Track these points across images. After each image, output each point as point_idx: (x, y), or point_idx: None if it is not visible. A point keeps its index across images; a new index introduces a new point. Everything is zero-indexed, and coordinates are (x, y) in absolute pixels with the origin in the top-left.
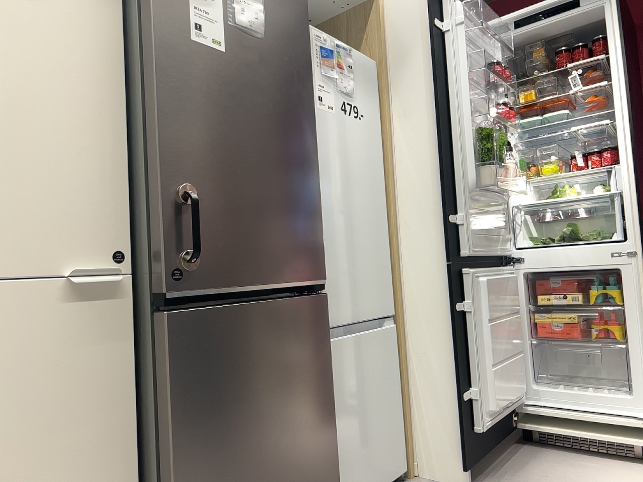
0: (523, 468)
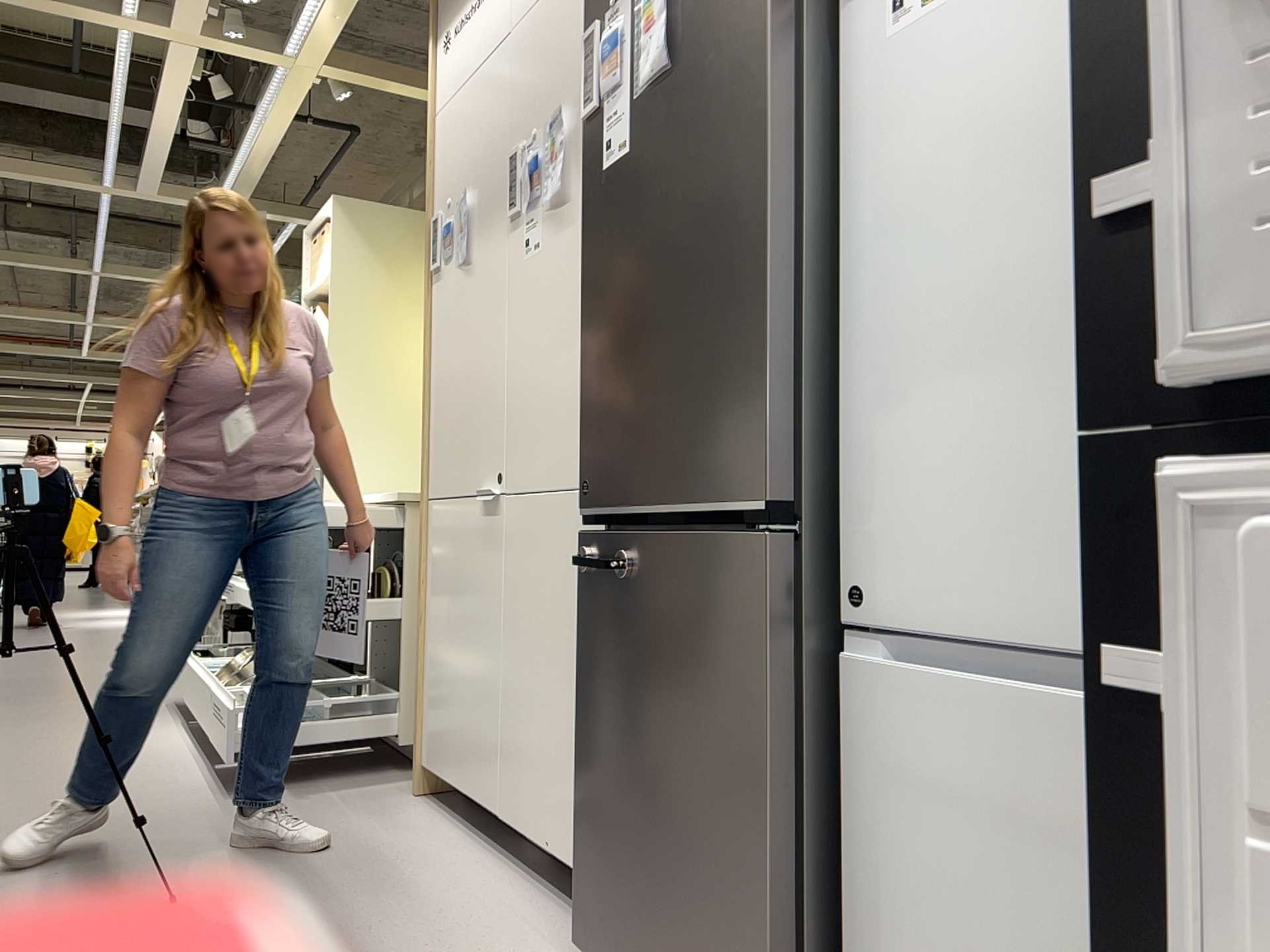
0: None
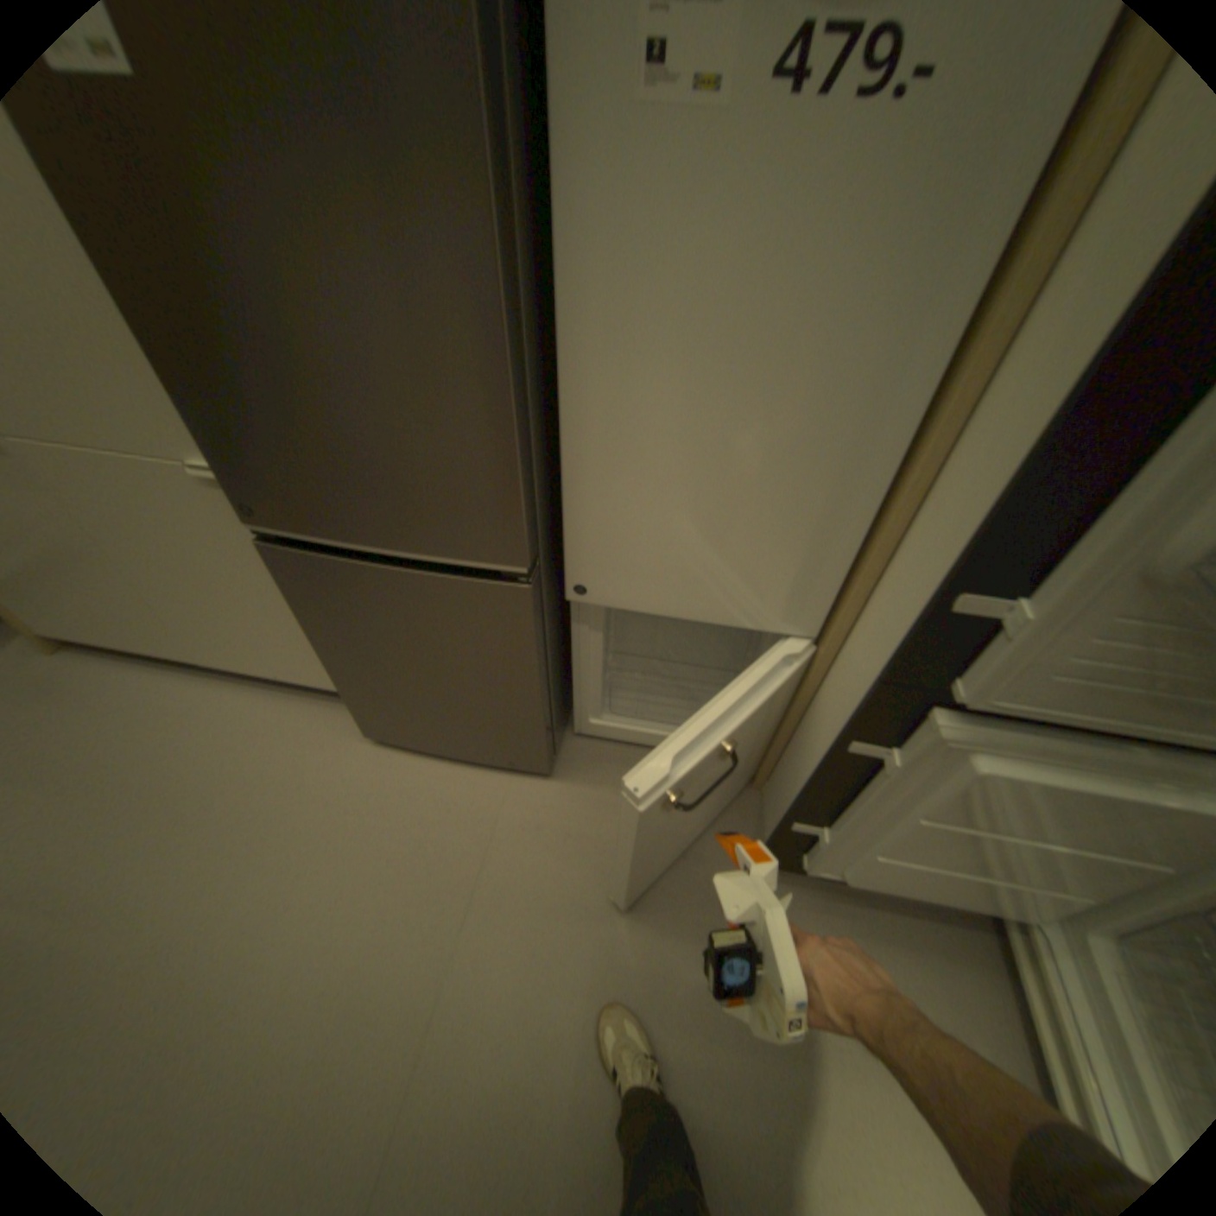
0: (884, 942)
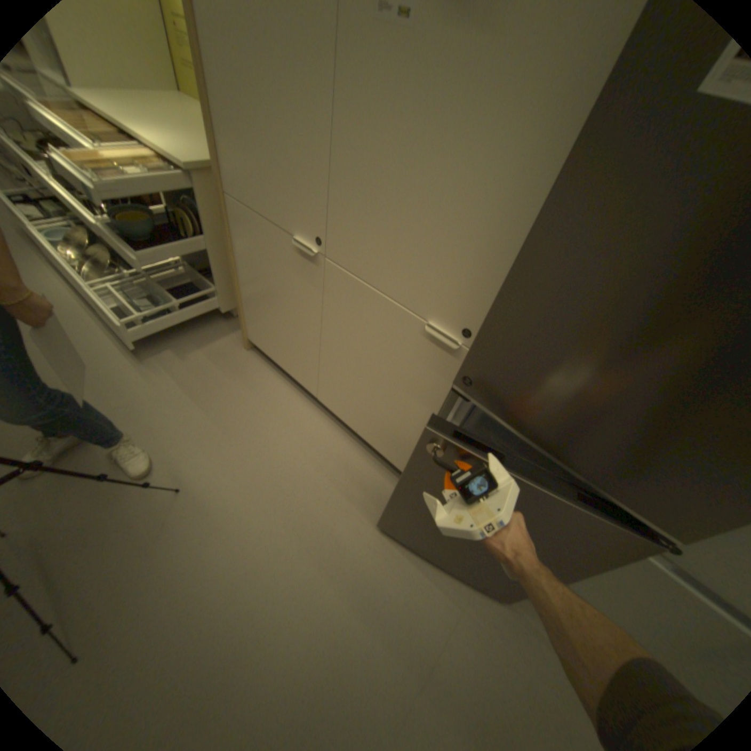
0: None
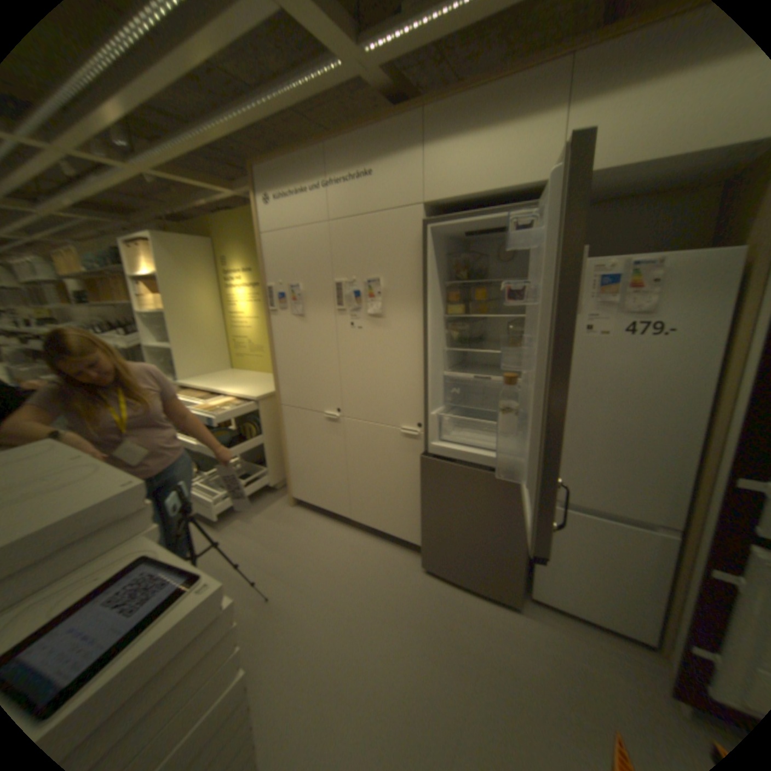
0: None
